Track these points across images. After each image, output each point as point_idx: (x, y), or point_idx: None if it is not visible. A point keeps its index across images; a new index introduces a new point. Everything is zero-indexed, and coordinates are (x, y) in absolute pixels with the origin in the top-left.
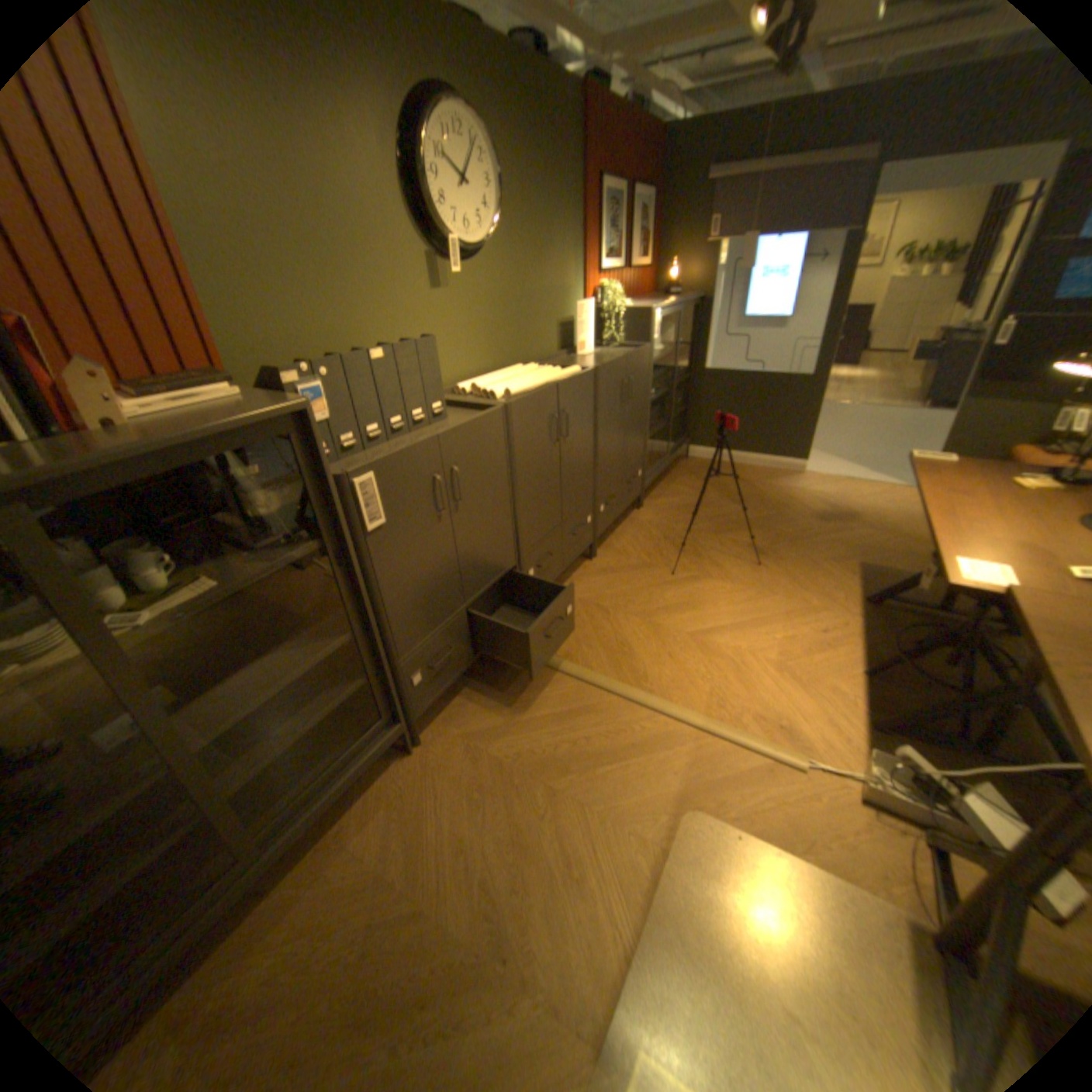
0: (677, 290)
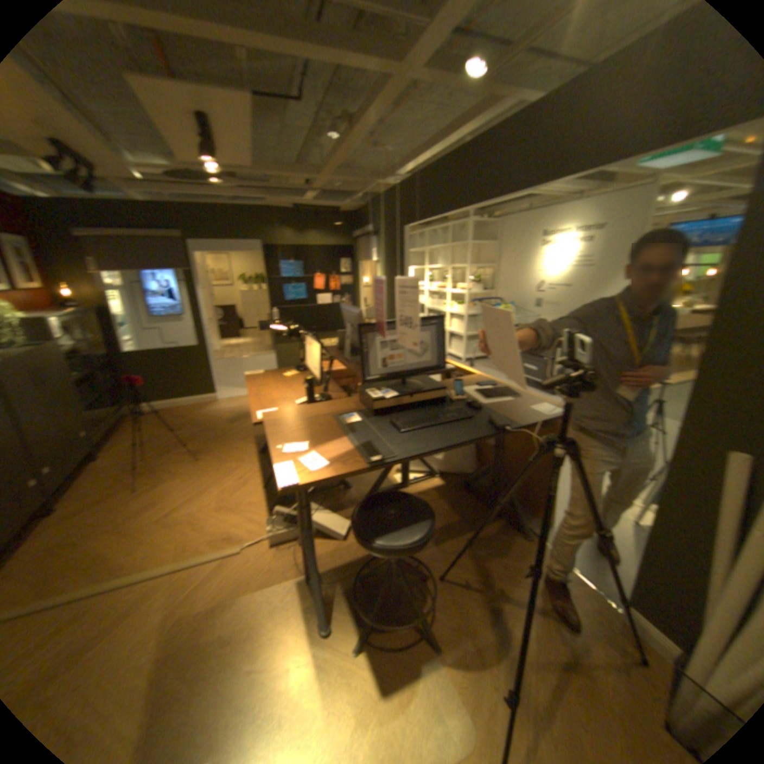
0: (71, 303)
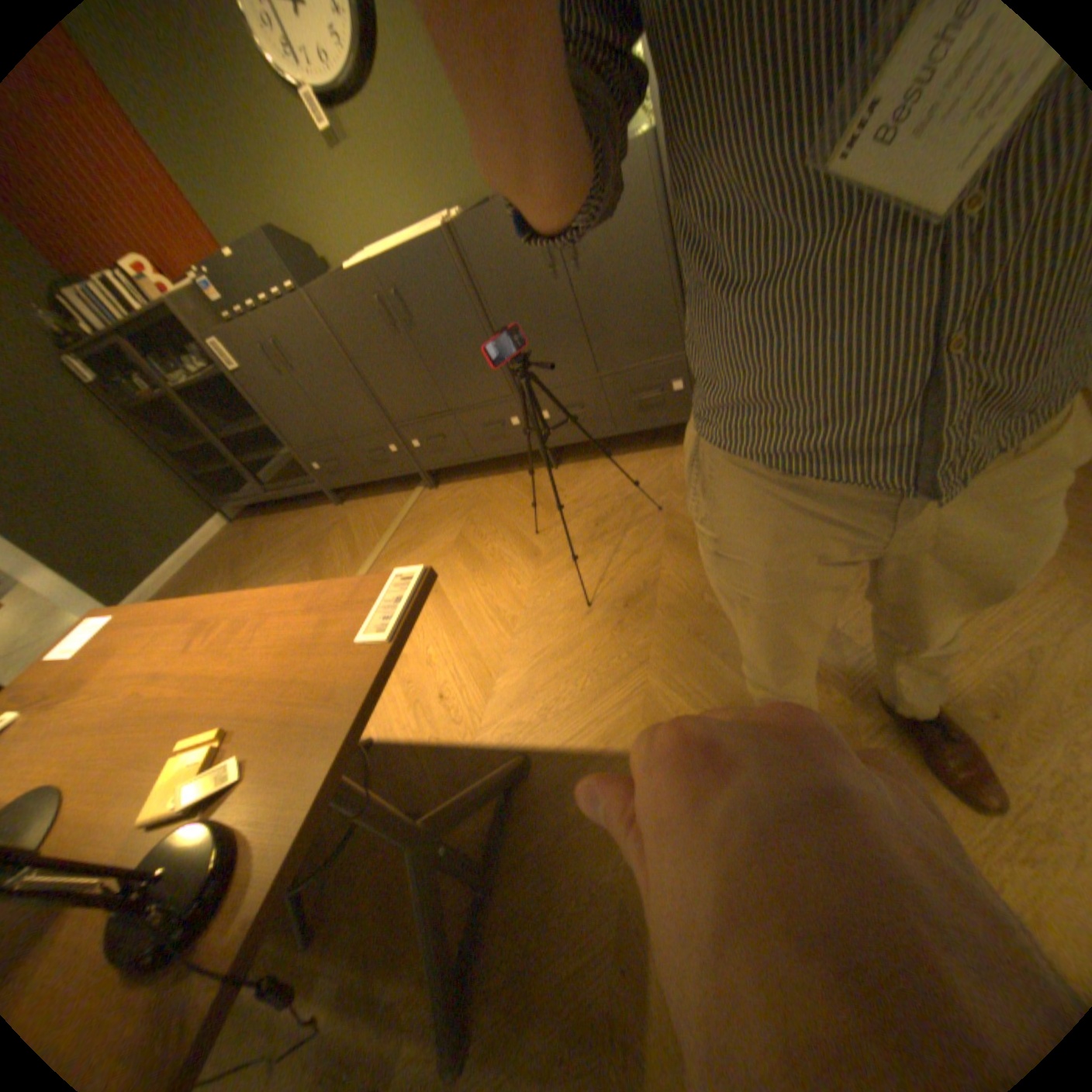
0: None
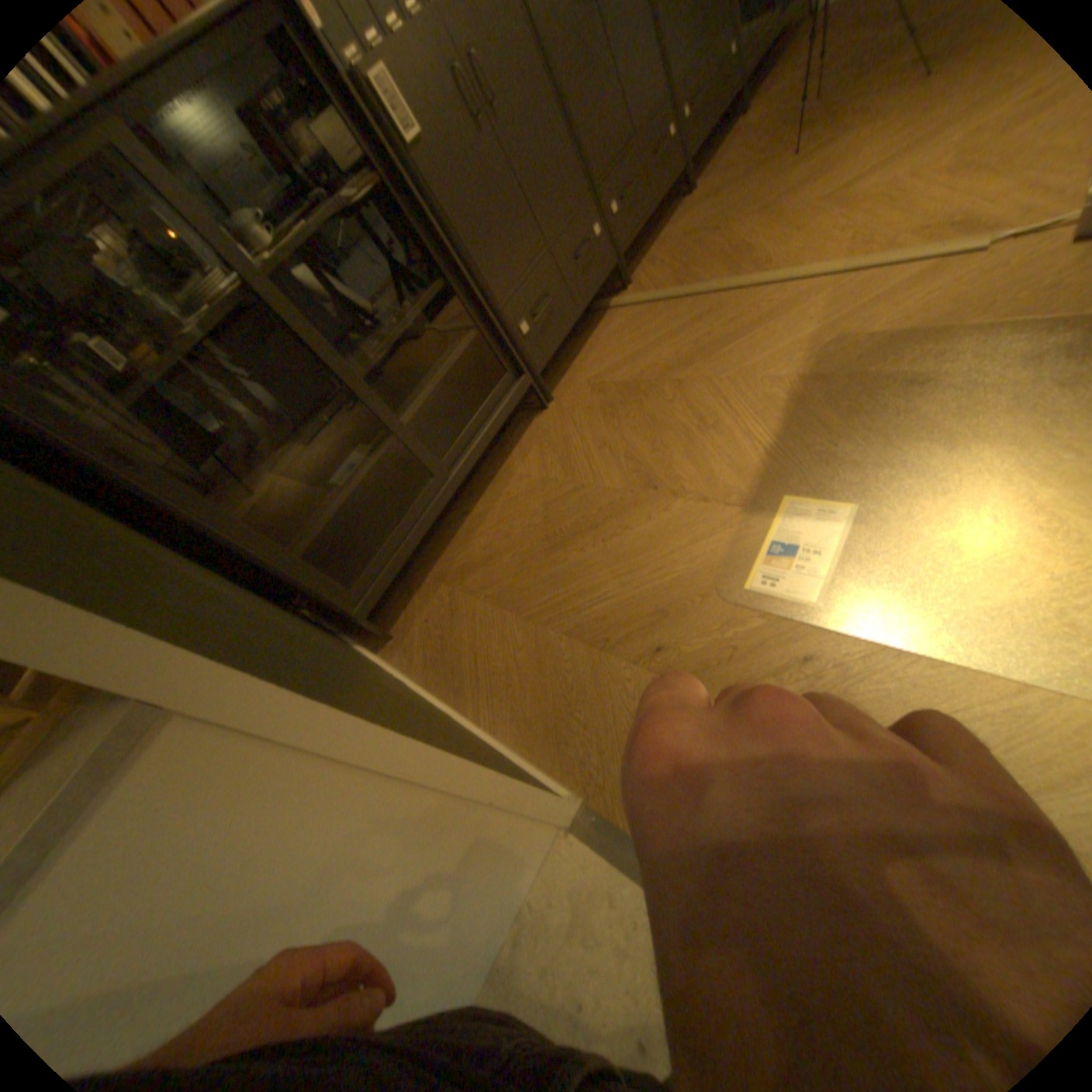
0: None
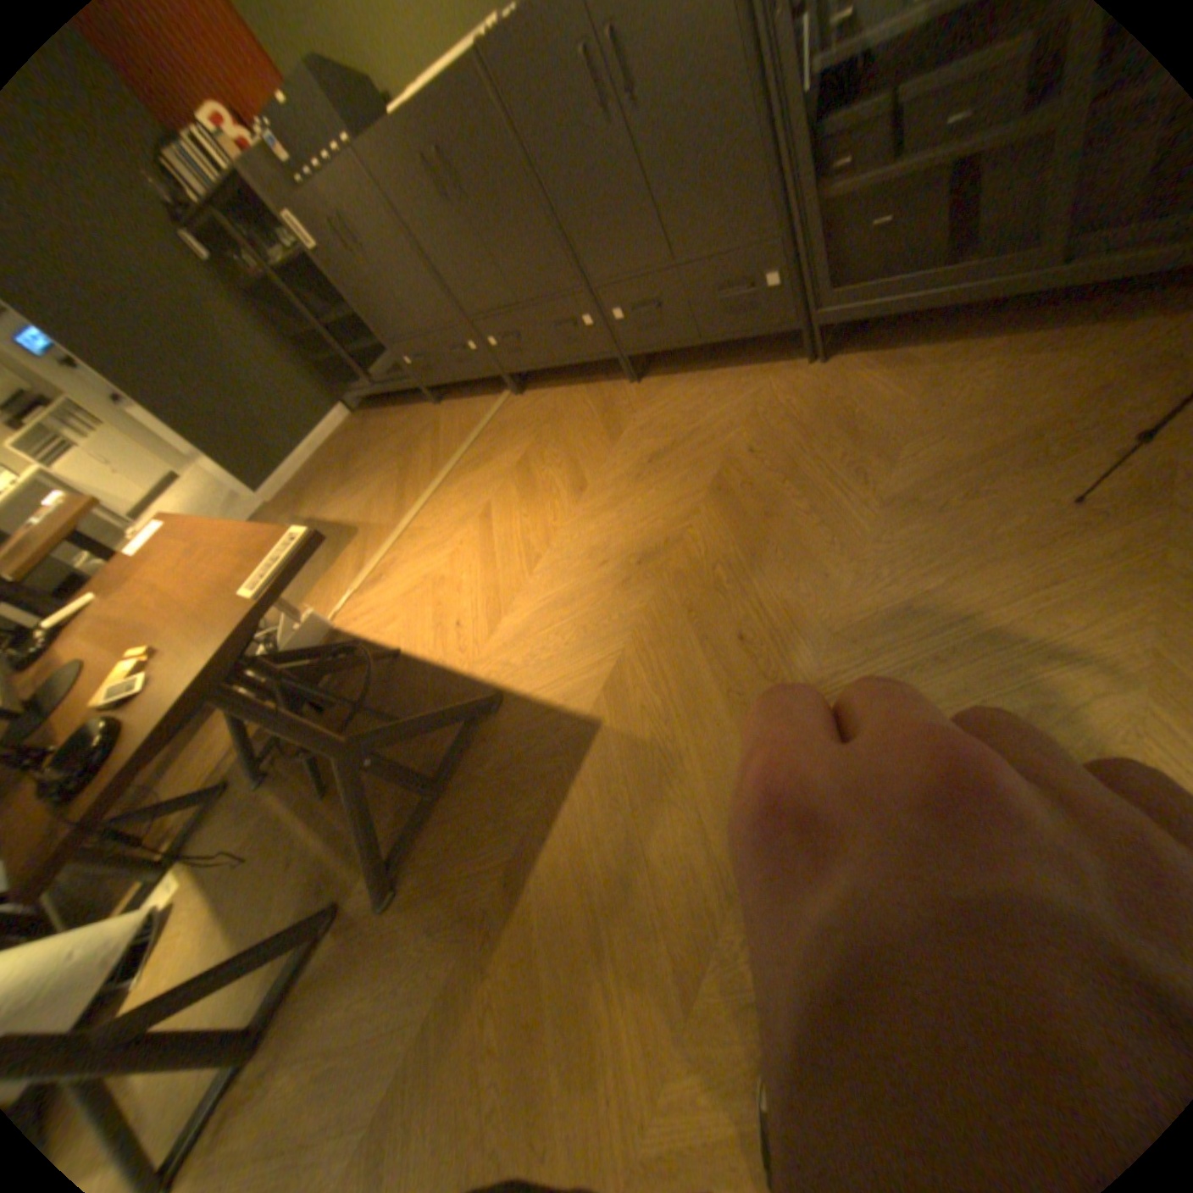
0: None
